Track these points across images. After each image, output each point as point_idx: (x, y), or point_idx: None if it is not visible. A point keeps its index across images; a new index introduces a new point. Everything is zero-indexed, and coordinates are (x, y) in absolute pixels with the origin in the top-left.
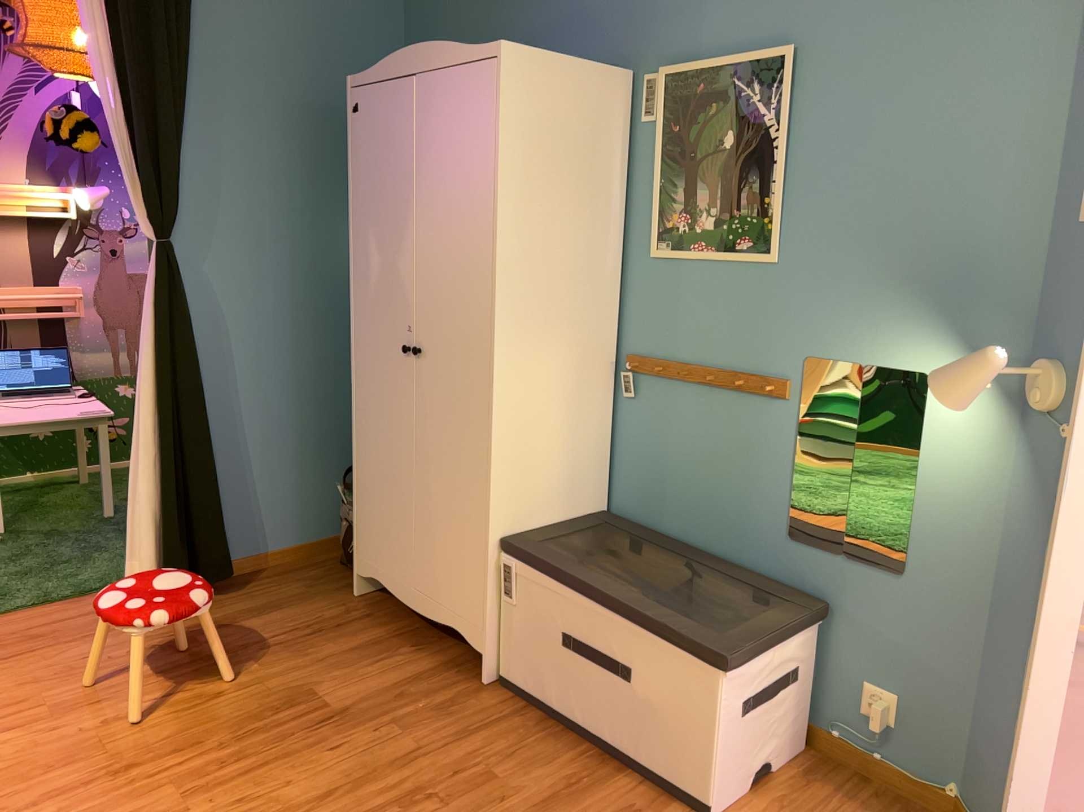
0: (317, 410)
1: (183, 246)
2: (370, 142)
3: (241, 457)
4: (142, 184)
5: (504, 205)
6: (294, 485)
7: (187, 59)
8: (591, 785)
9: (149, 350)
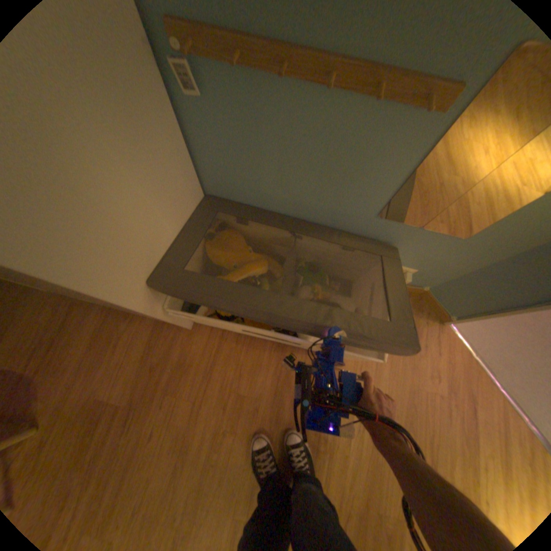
0: None
1: None
2: None
3: None
4: None
5: None
6: None
7: None
8: (287, 370)
9: None
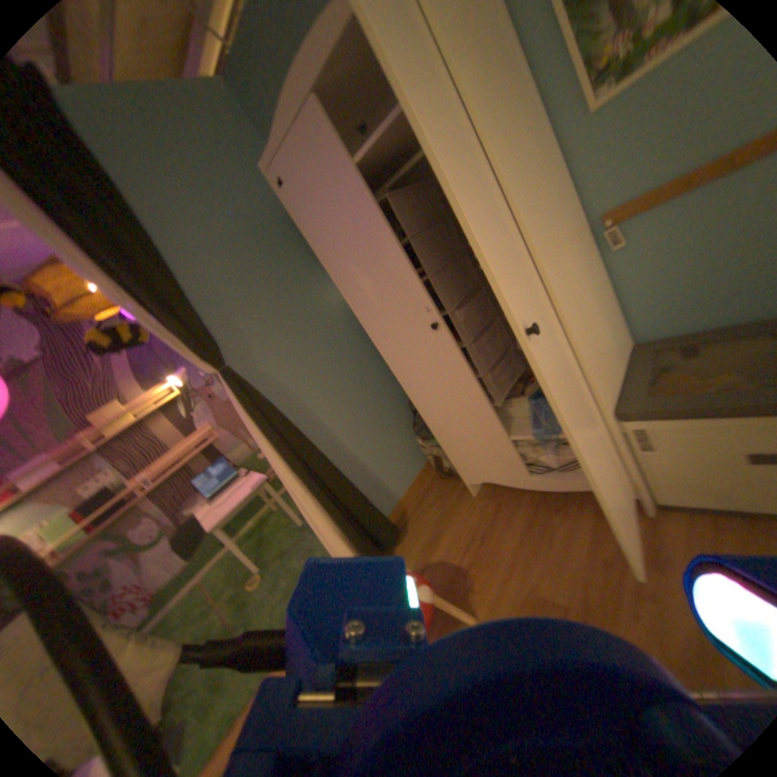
0: (373, 405)
1: (236, 363)
2: (307, 195)
3: (355, 459)
4: (181, 338)
5: (484, 114)
6: (389, 453)
7: (144, 231)
8: None
9: (264, 440)
